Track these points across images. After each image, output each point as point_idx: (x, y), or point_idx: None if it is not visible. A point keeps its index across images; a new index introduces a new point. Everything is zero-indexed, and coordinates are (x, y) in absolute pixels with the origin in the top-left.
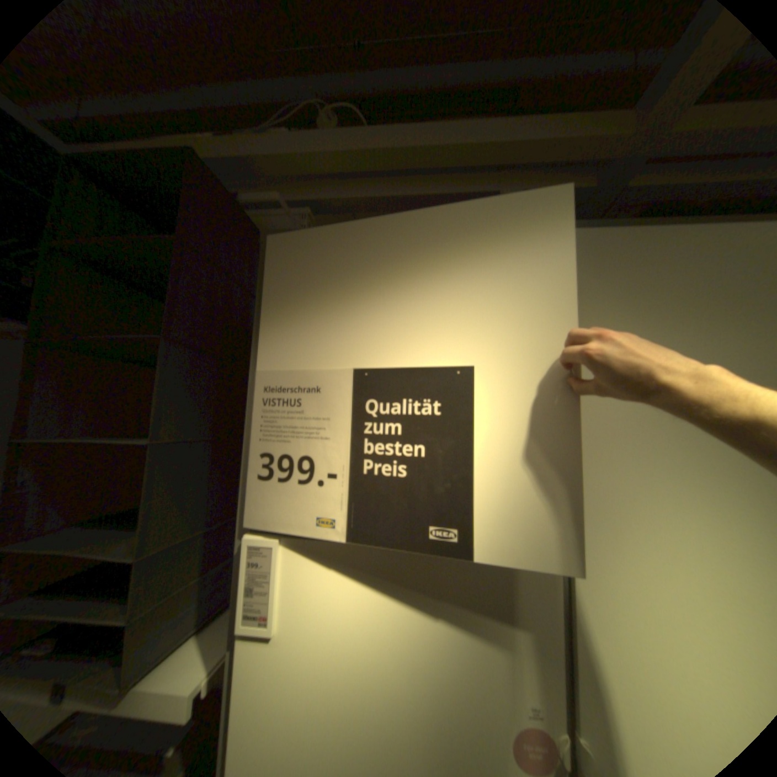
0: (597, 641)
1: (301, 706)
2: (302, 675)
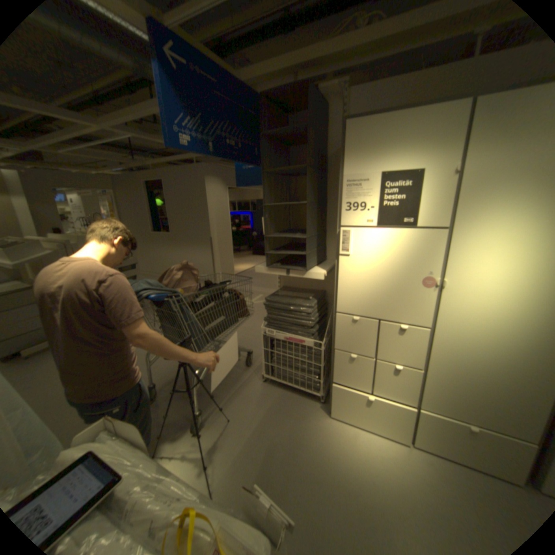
0: (456, 254)
1: (359, 272)
2: (359, 264)
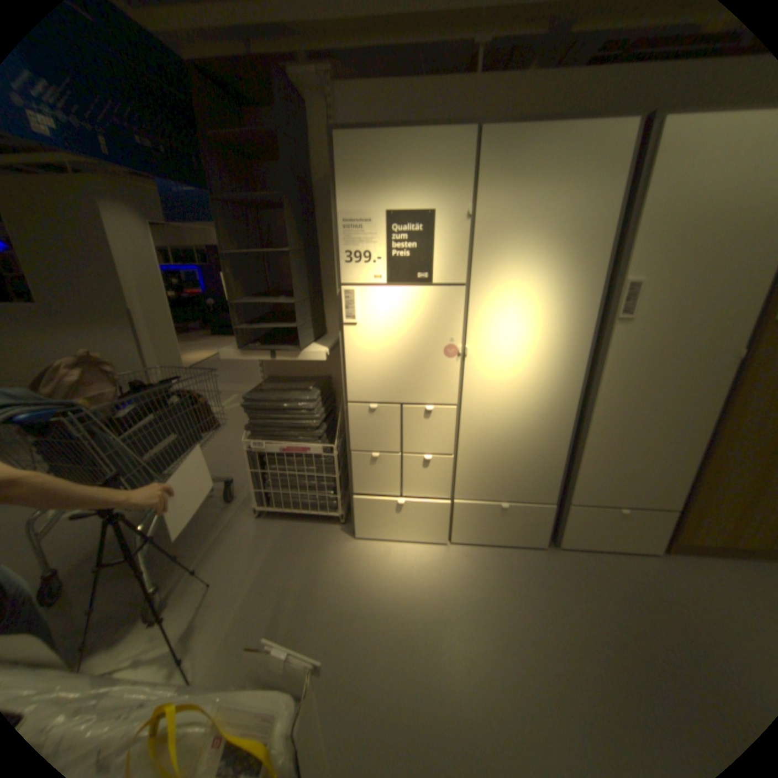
0: (474, 315)
1: (370, 345)
2: (370, 335)
